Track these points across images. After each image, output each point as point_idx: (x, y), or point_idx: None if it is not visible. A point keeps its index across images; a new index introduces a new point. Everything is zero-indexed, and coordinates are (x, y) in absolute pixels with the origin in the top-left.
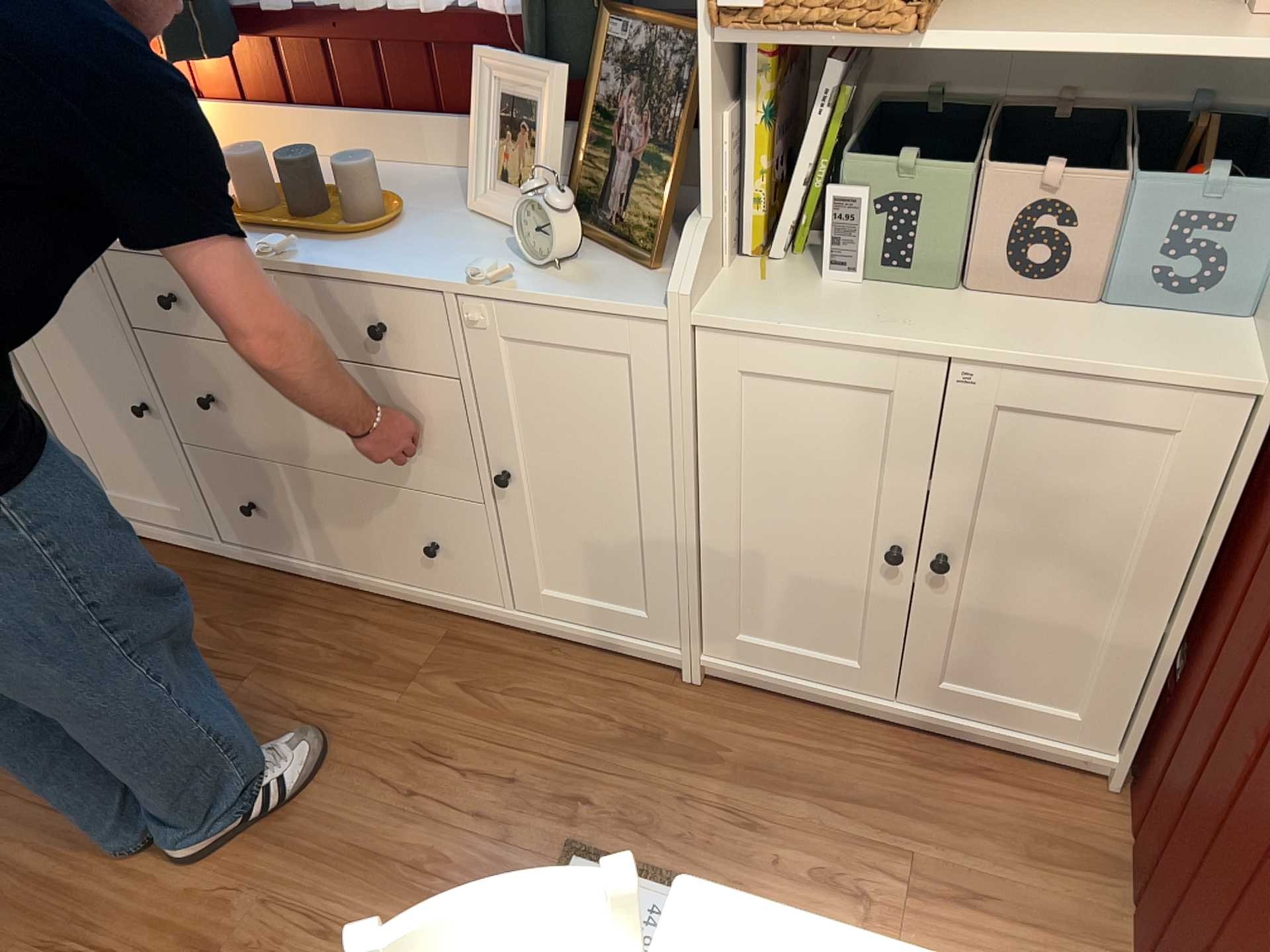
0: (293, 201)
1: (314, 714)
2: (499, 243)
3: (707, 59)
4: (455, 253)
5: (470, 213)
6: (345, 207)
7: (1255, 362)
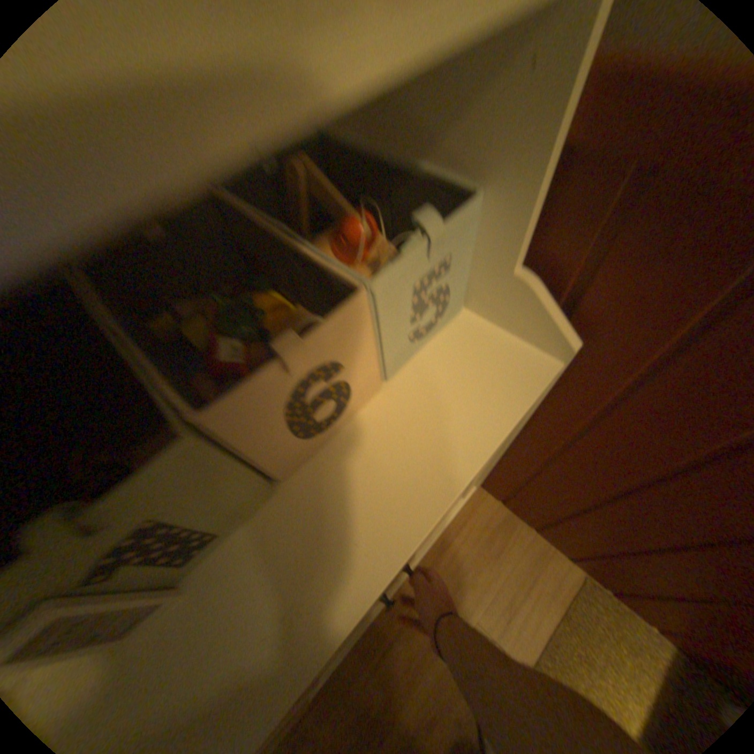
0: None
1: None
2: None
3: None
4: None
5: None
6: None
7: (532, 353)
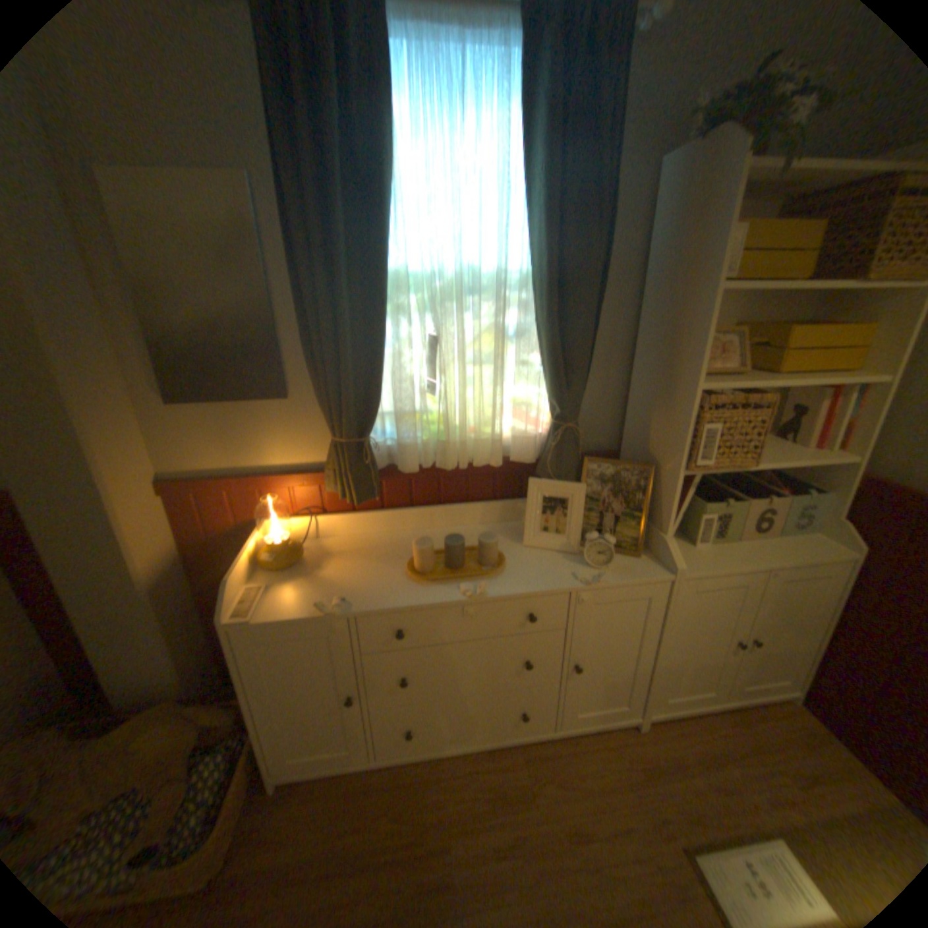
0: (451, 563)
1: (505, 852)
2: (561, 561)
3: (676, 482)
4: (553, 572)
5: (525, 548)
6: (480, 560)
7: (846, 551)
